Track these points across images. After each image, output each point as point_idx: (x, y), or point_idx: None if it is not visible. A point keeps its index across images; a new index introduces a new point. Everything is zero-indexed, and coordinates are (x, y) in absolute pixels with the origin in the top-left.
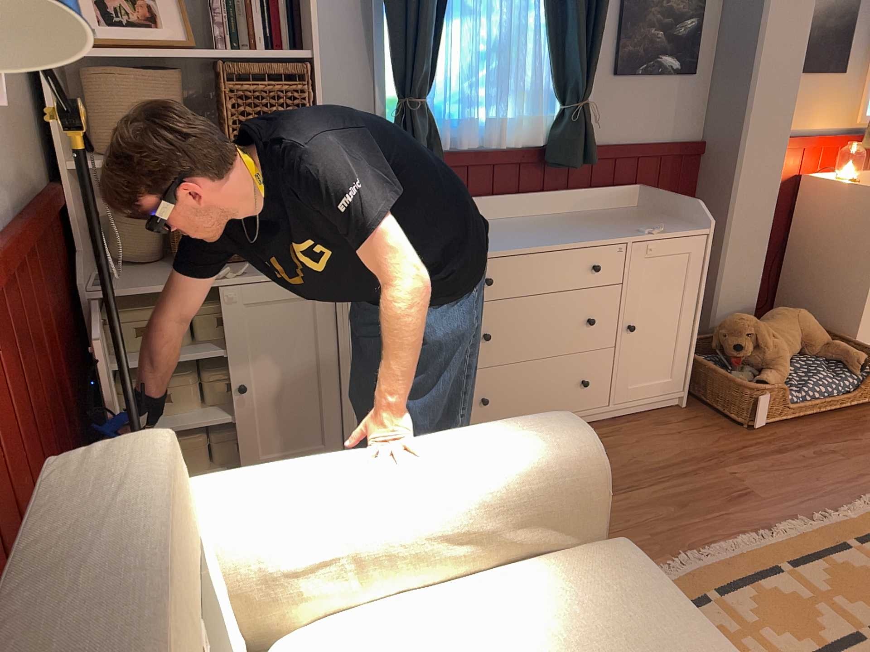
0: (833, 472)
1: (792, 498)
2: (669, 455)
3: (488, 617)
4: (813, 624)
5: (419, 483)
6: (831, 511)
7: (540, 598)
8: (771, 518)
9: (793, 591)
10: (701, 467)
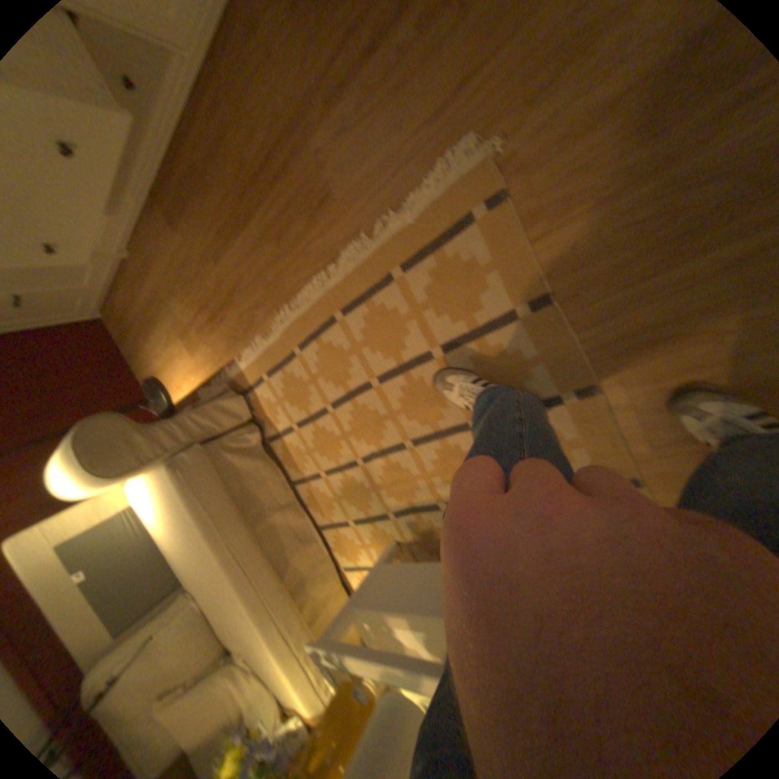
0: (425, 88)
1: (364, 187)
2: (263, 130)
3: (147, 499)
4: (345, 371)
5: (74, 489)
6: (394, 207)
7: (153, 496)
8: (340, 238)
9: (339, 340)
10: (288, 147)
